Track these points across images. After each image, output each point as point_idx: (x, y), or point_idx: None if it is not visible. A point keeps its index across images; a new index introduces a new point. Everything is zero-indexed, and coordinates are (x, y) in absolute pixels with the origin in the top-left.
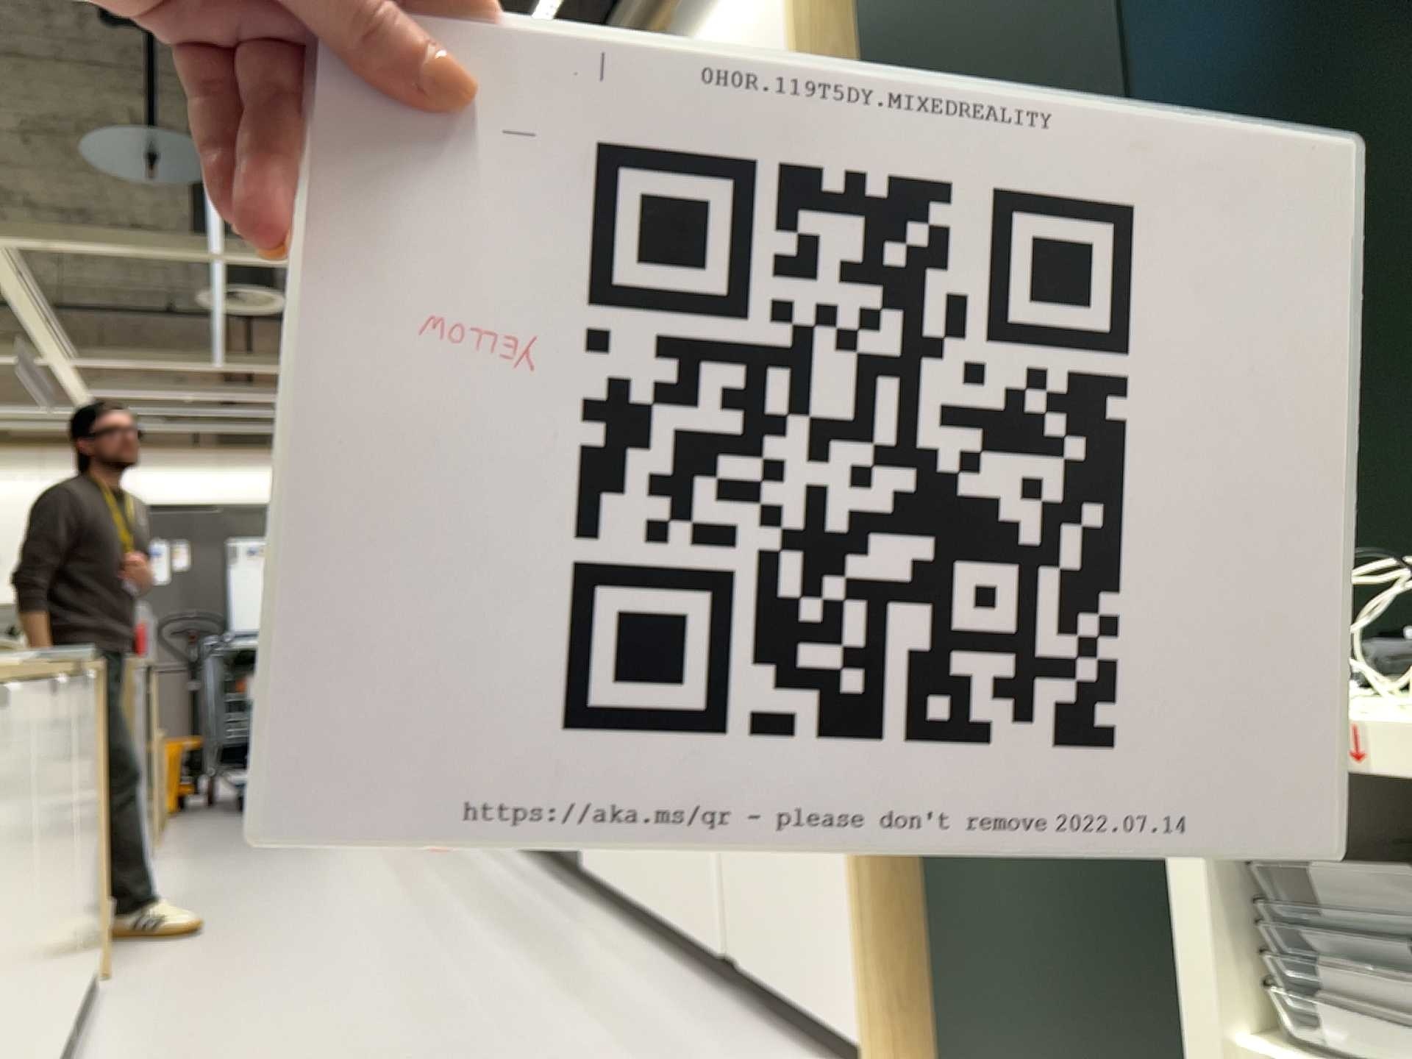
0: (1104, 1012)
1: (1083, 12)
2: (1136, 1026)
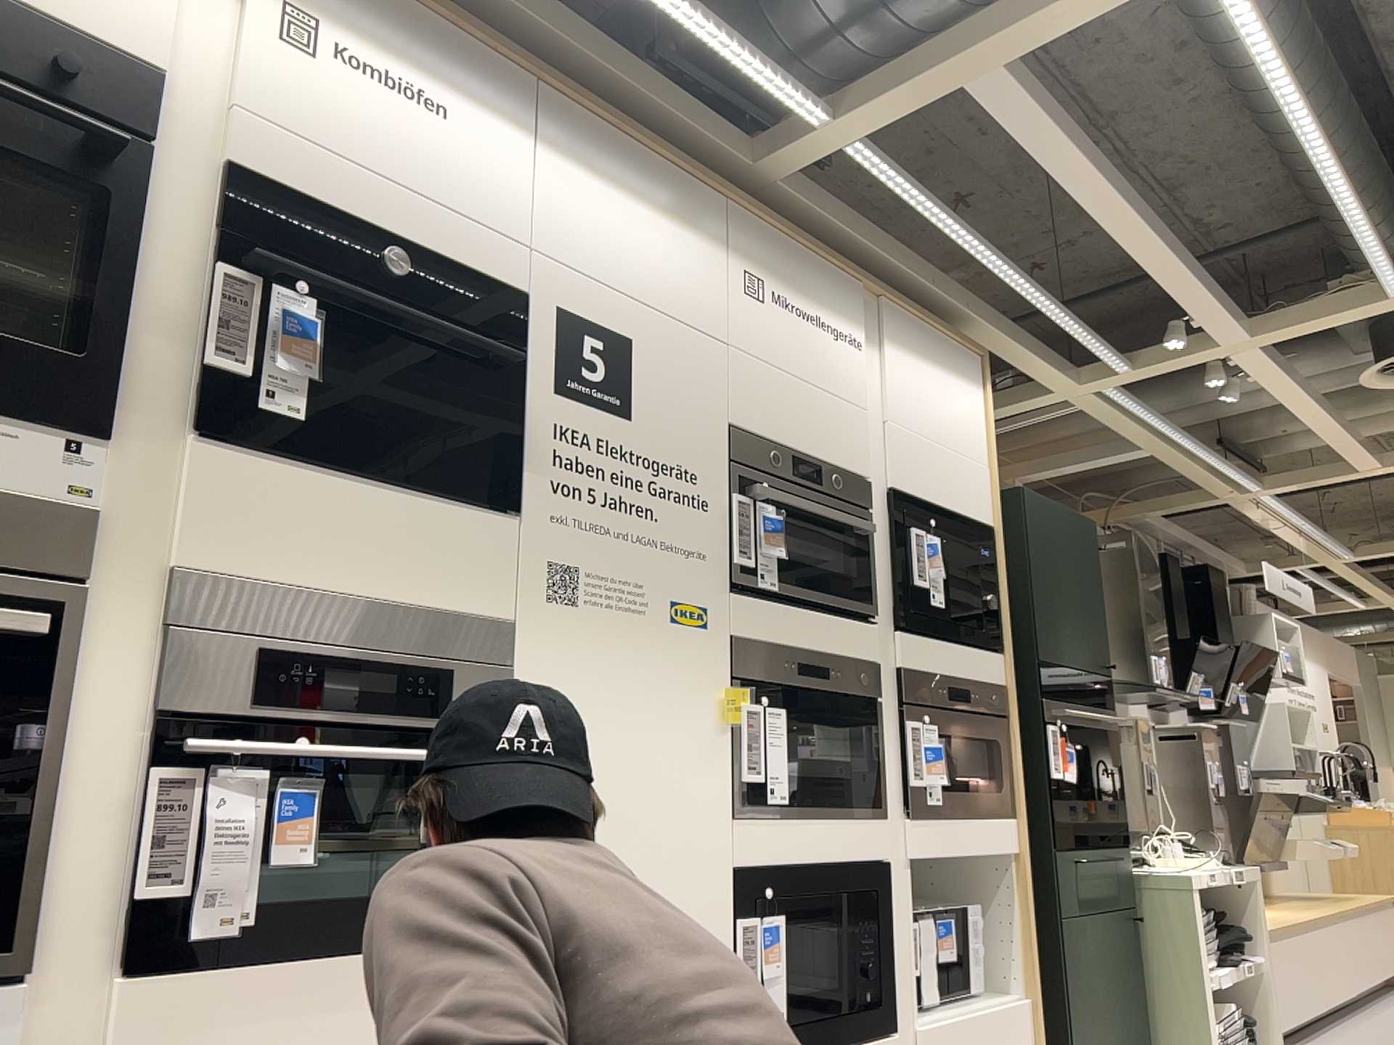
0: (1117, 1019)
1: (1094, 614)
2: (1123, 1017)
